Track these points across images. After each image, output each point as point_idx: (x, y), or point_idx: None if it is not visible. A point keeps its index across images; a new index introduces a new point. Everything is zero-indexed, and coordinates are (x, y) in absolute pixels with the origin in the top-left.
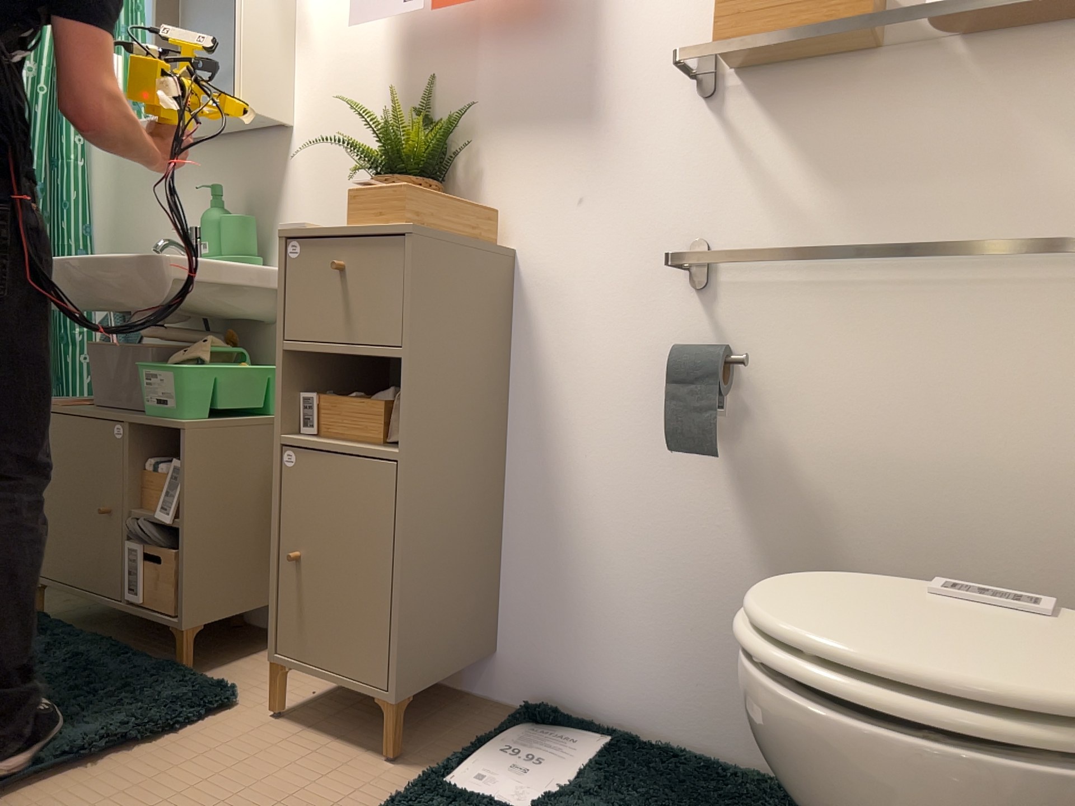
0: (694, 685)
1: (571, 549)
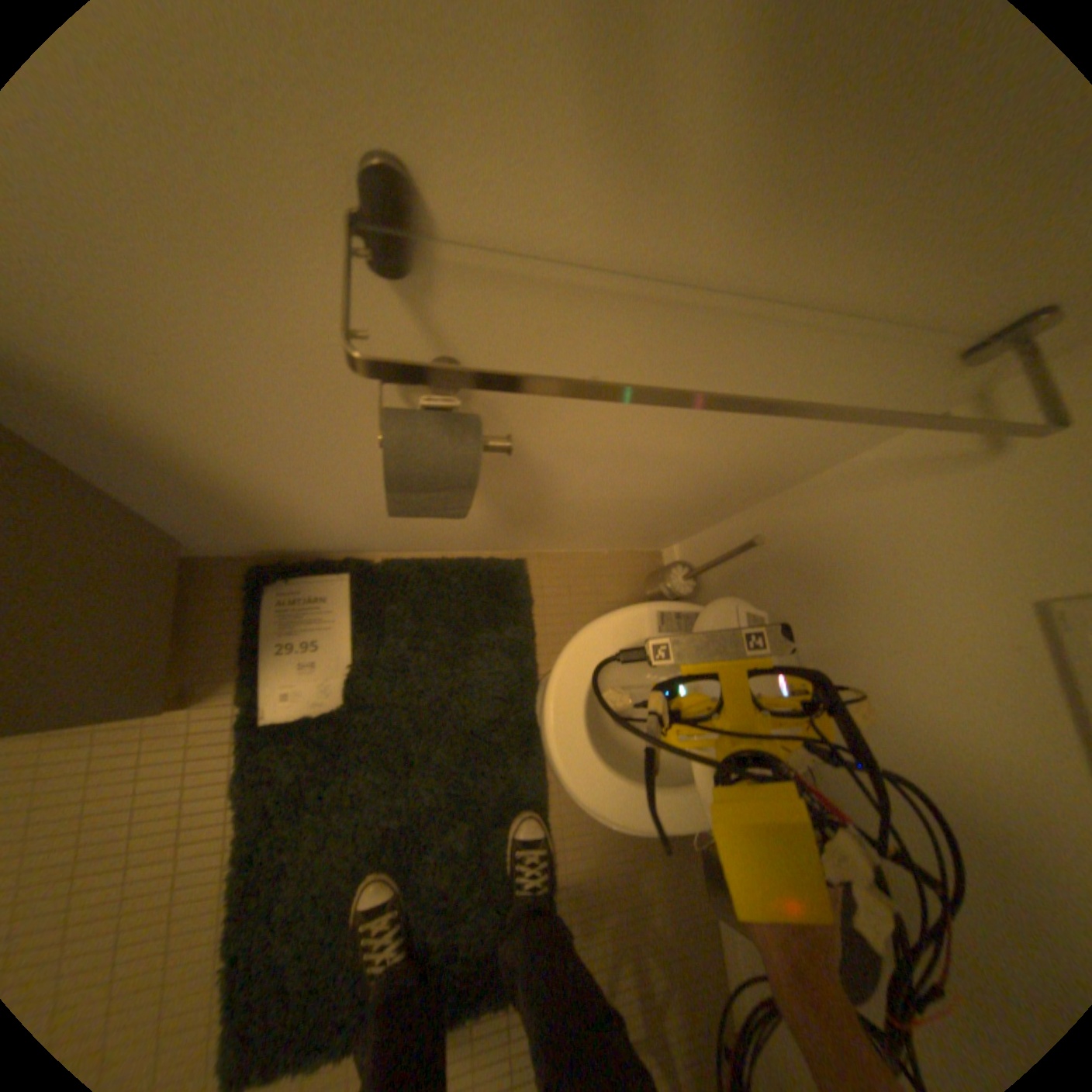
0: (412, 538)
1: (243, 502)
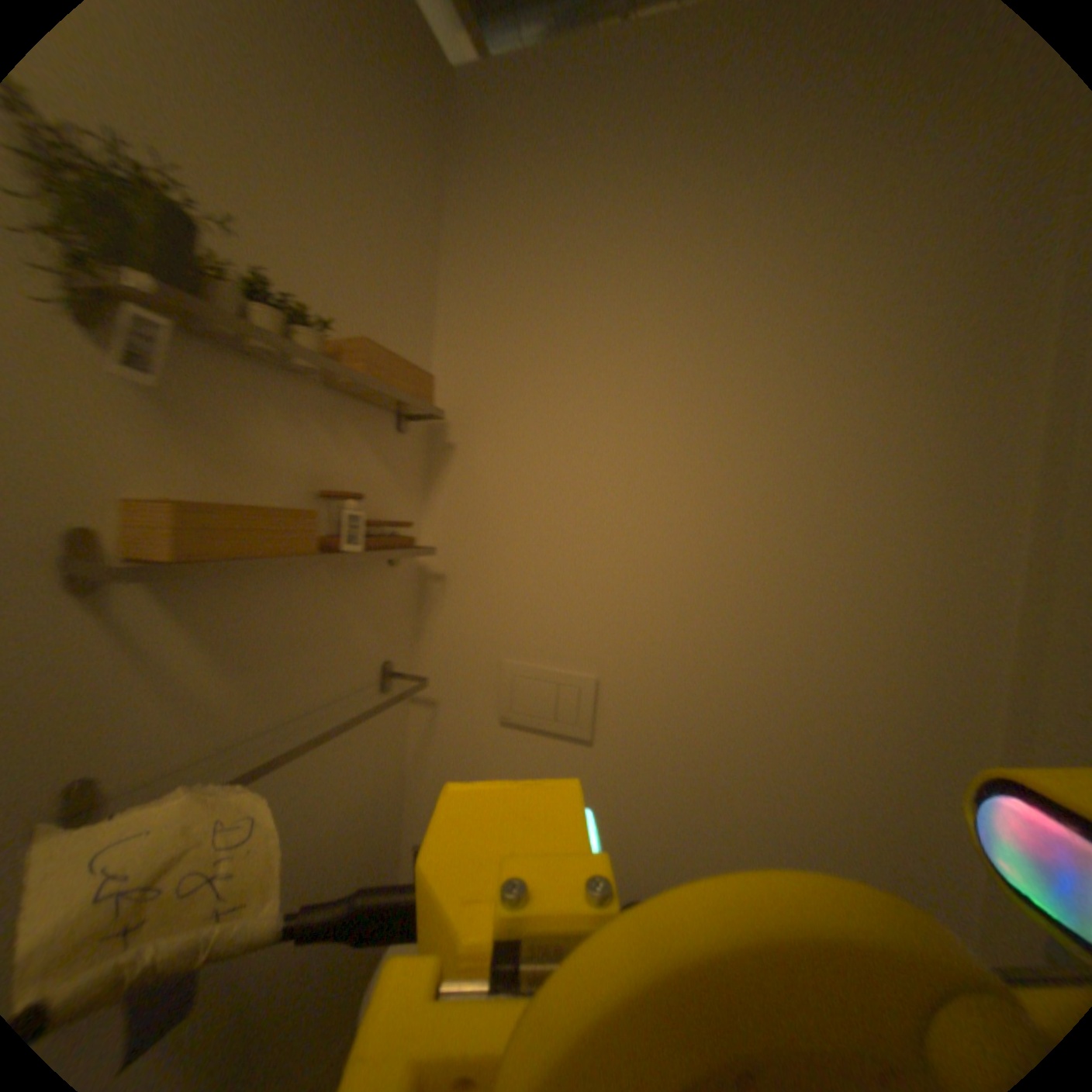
0: None
1: None
